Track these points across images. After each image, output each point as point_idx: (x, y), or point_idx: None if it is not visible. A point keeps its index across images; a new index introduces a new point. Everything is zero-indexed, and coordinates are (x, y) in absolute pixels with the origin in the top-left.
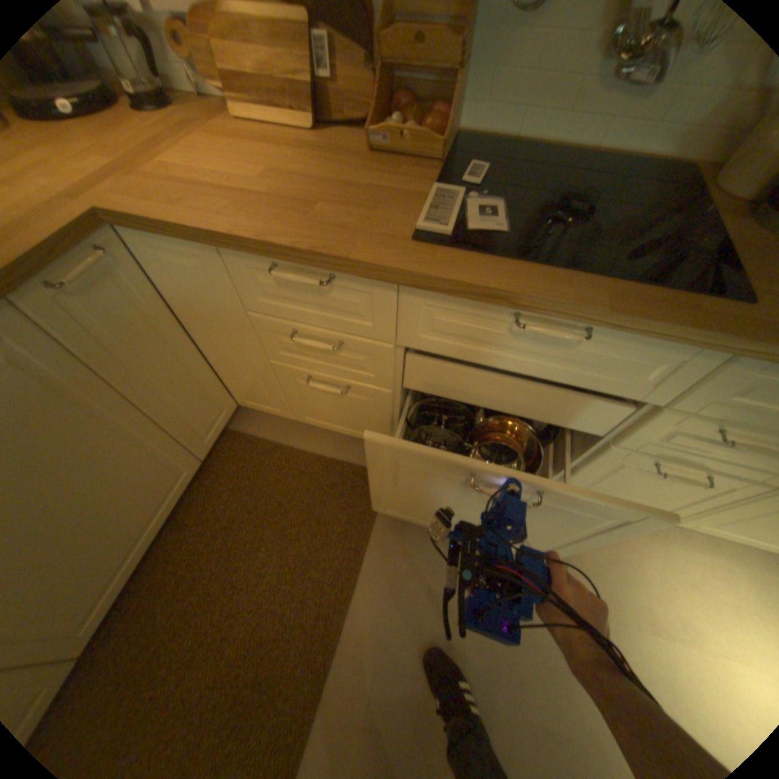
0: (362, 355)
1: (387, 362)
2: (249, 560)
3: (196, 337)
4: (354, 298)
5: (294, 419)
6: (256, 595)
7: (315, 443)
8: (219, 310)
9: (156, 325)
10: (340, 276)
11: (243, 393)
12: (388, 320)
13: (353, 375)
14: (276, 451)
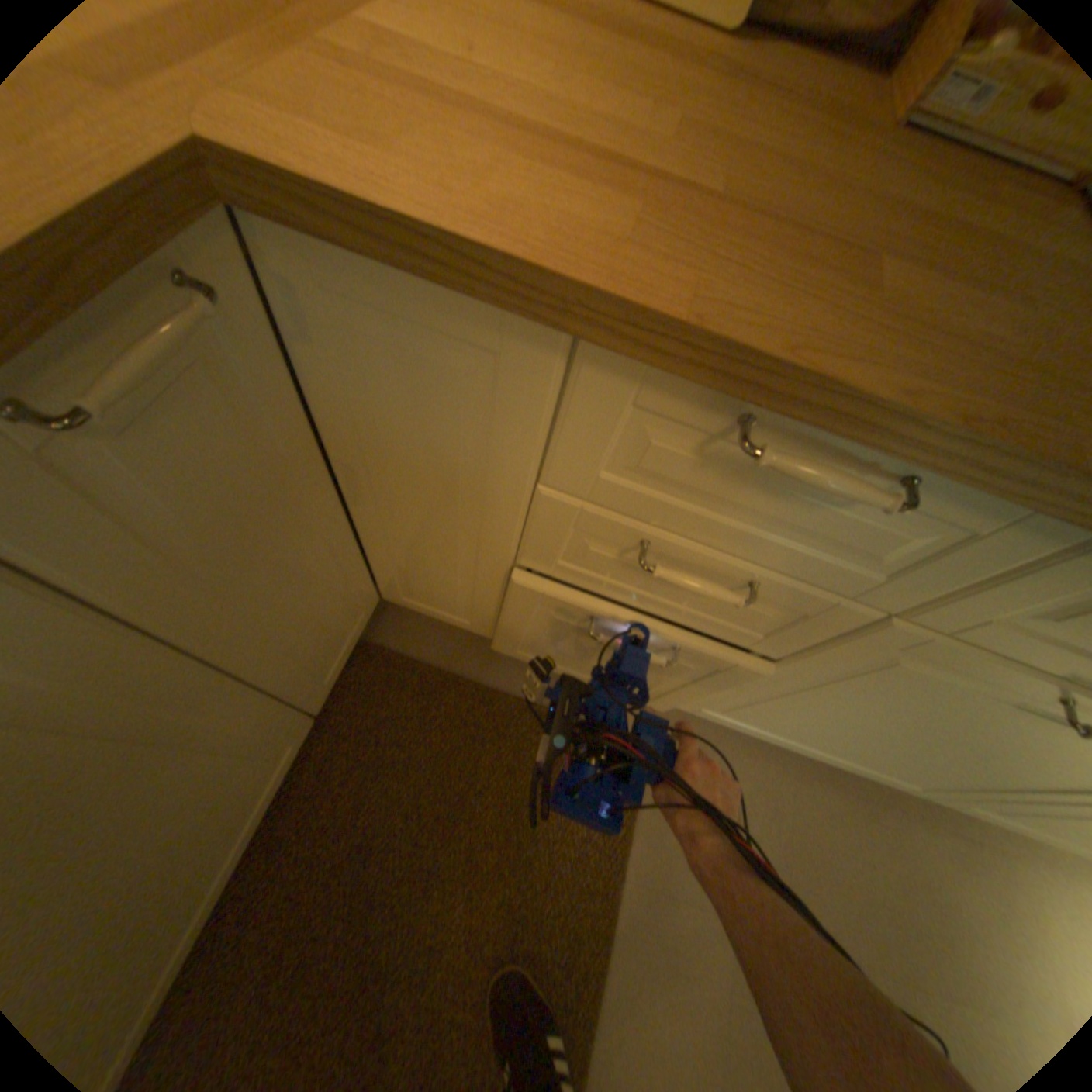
0: (778, 608)
1: (833, 630)
2: (411, 915)
3: (358, 495)
4: (914, 530)
5: (491, 635)
6: (429, 990)
7: (519, 675)
8: (465, 466)
9: (289, 475)
10: (940, 484)
11: (408, 587)
12: (952, 581)
13: (712, 625)
14: (450, 689)
